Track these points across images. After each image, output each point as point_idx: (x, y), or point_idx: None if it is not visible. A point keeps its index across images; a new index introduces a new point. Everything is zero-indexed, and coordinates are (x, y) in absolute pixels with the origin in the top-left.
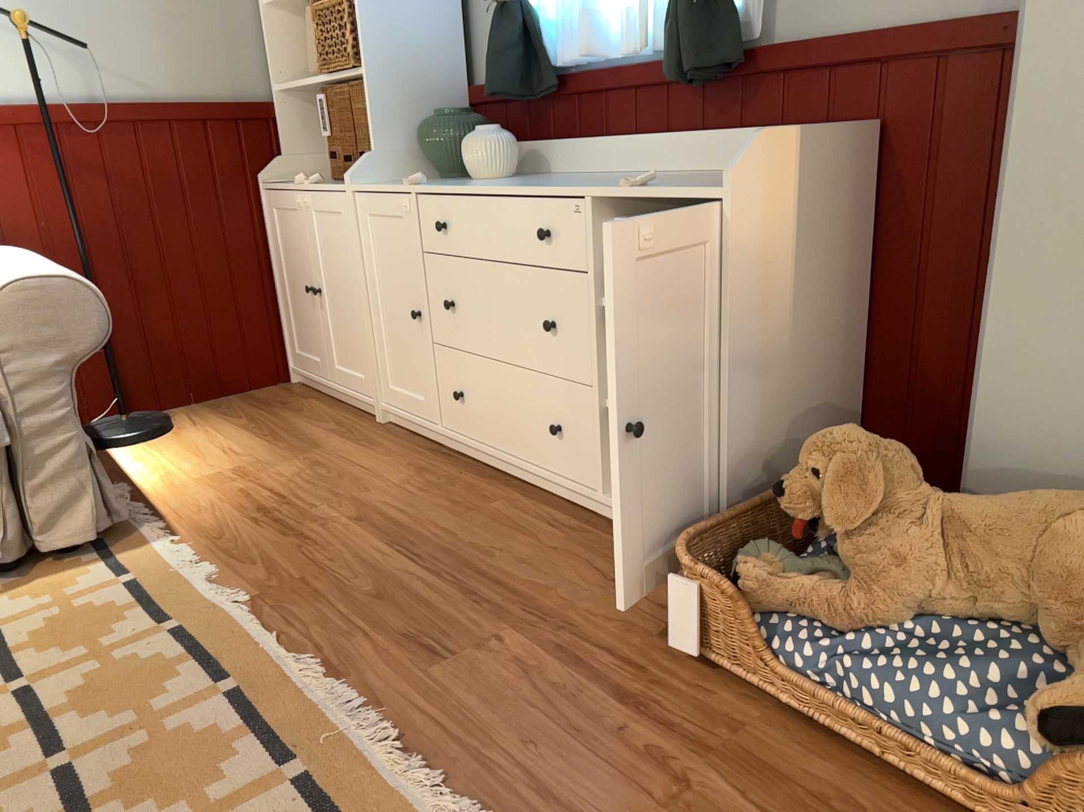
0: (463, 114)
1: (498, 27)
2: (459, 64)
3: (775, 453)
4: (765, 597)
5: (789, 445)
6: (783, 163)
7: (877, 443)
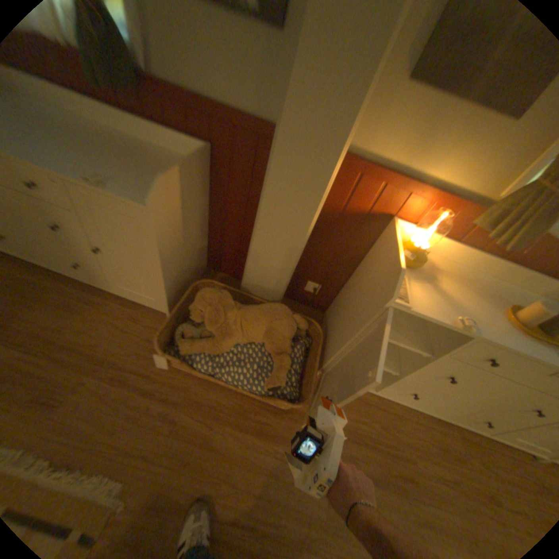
0: None
1: None
2: None
3: (183, 278)
4: (190, 353)
5: (187, 272)
6: (176, 185)
7: (221, 299)
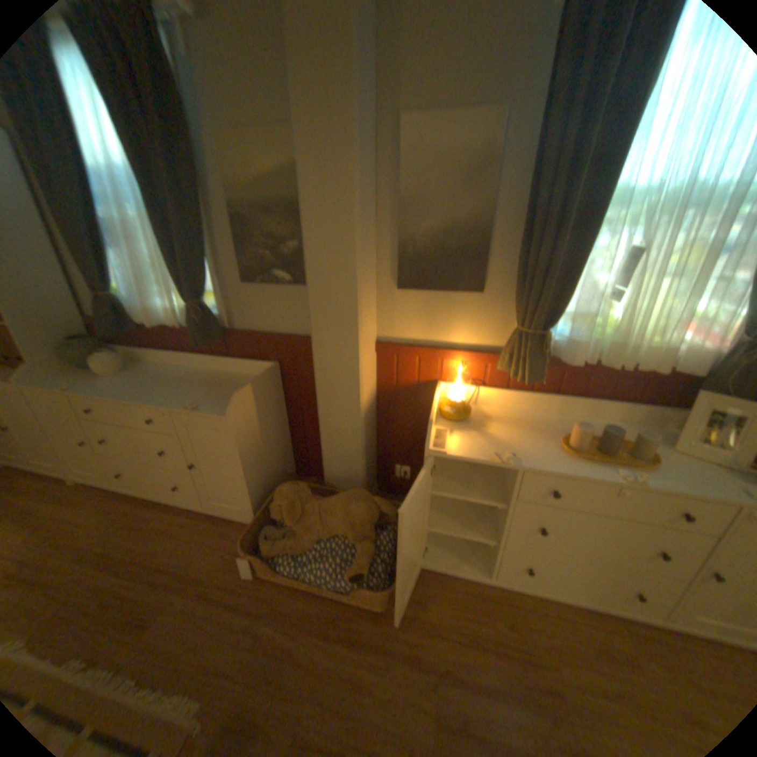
0: (82, 339)
1: (93, 299)
2: (71, 306)
3: (266, 482)
4: (271, 554)
5: (270, 476)
6: (248, 396)
7: (297, 490)
